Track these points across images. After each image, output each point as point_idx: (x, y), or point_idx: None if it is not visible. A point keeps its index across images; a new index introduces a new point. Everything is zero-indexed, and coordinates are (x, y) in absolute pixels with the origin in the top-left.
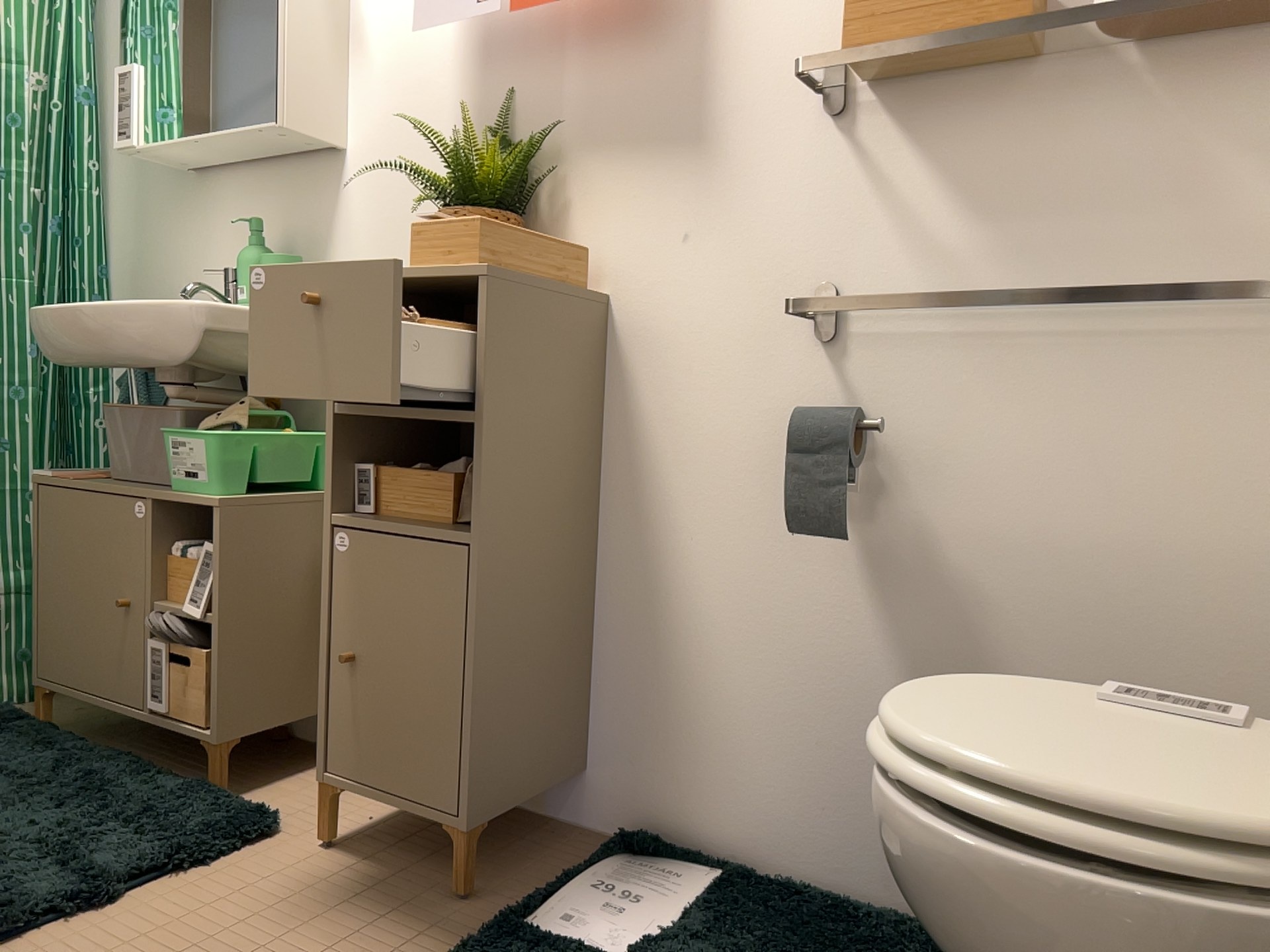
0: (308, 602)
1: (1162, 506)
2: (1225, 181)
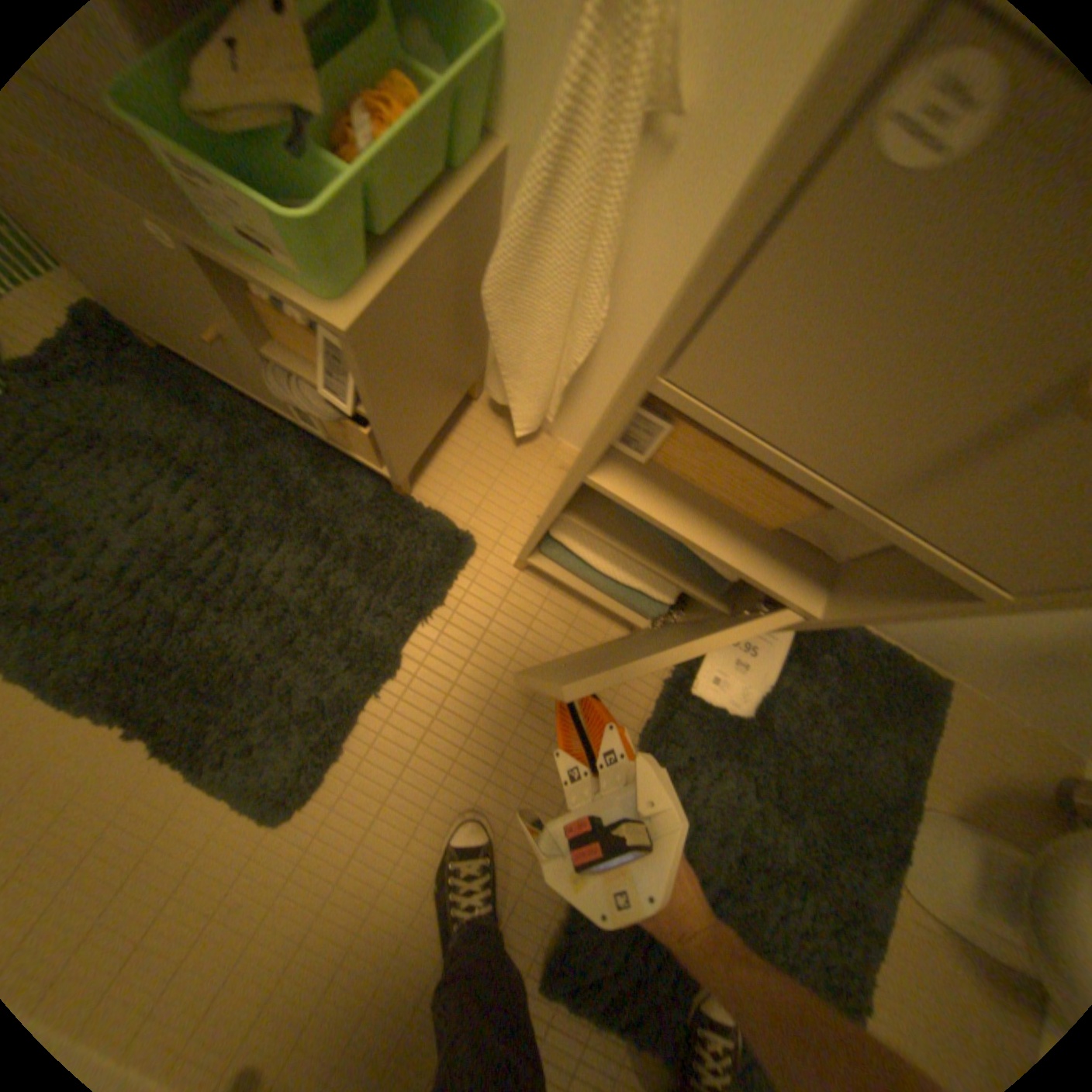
0: (459, 332)
1: None
2: None
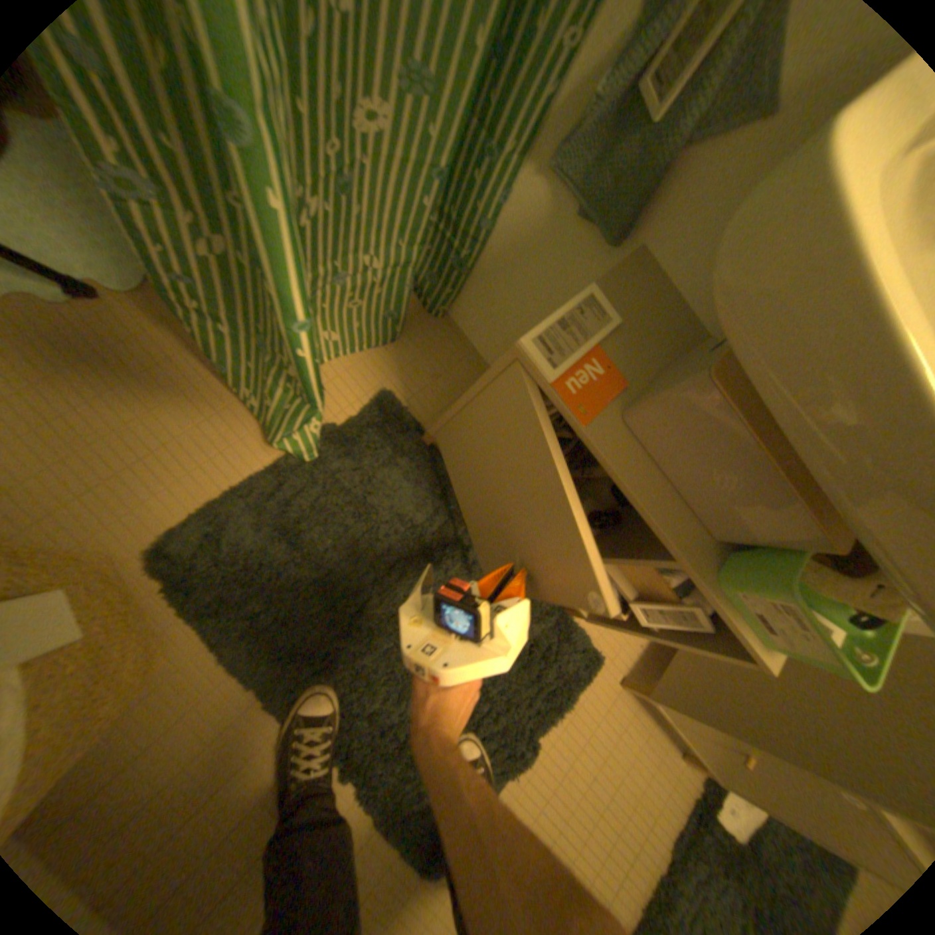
0: None
1: None
2: None
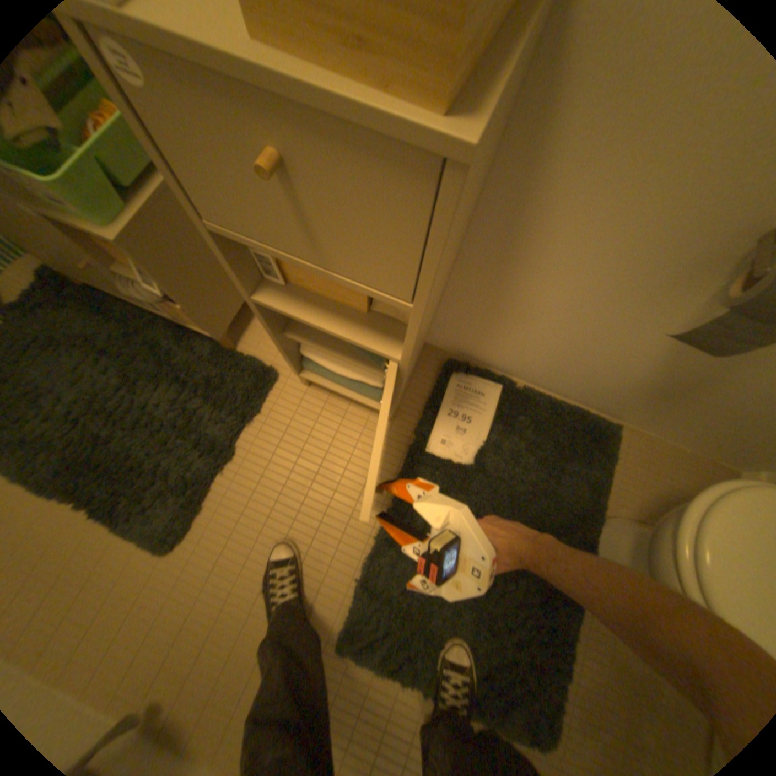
0: None
1: None
2: None
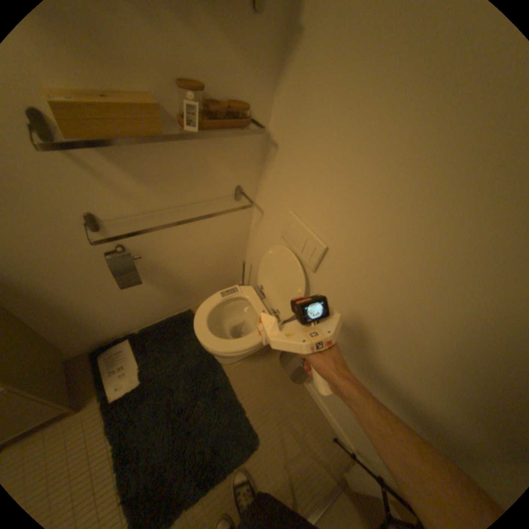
0: None
1: (206, 238)
2: (214, 167)
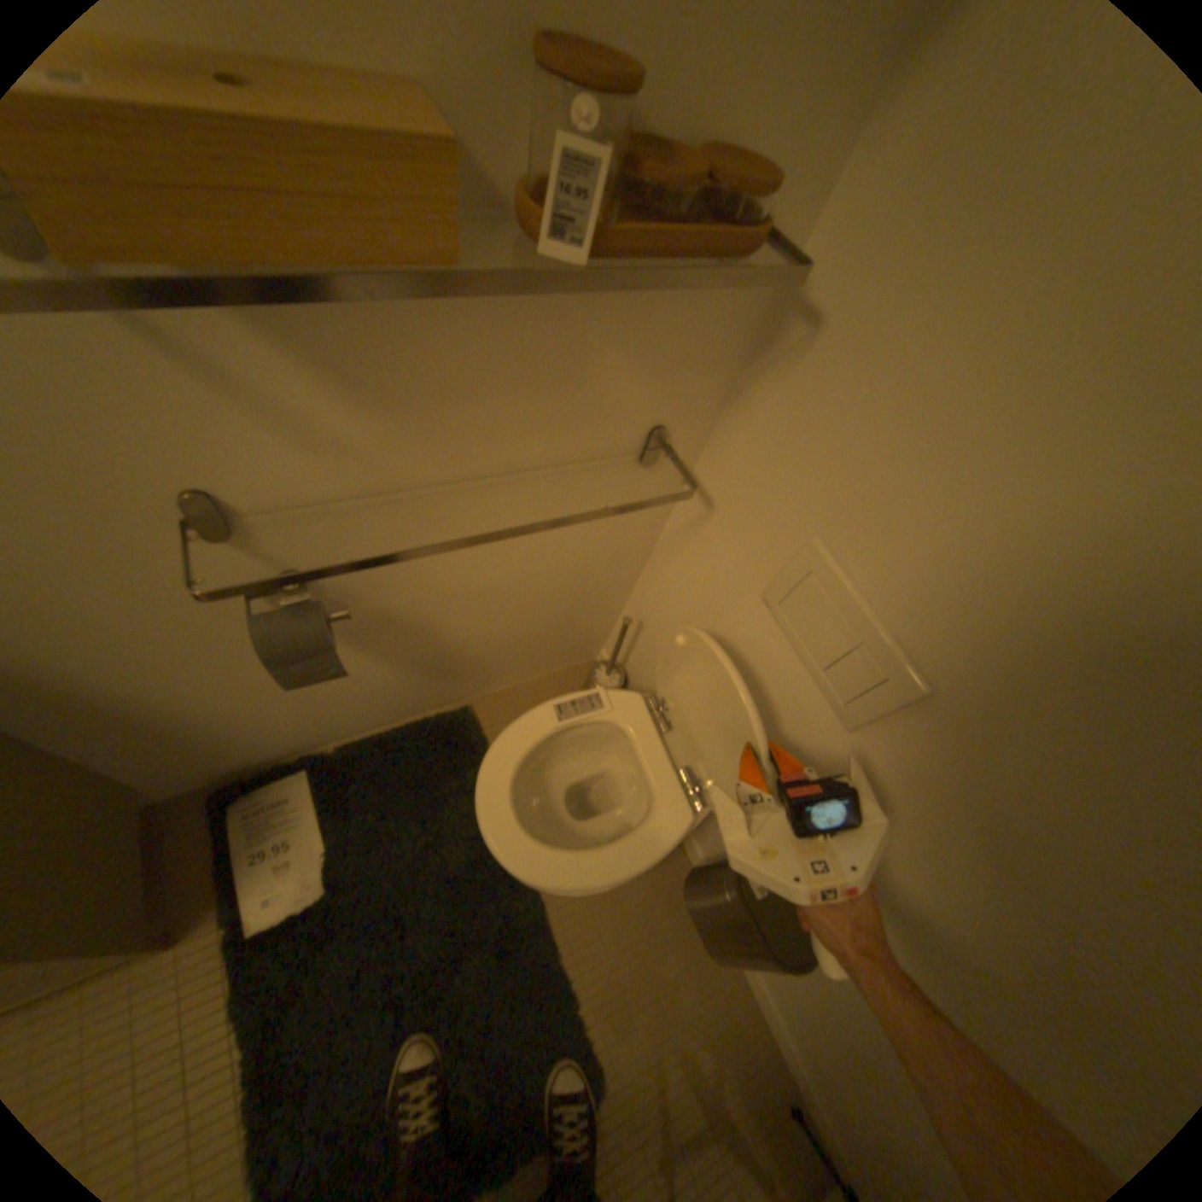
0: None
1: (536, 555)
2: (600, 368)
